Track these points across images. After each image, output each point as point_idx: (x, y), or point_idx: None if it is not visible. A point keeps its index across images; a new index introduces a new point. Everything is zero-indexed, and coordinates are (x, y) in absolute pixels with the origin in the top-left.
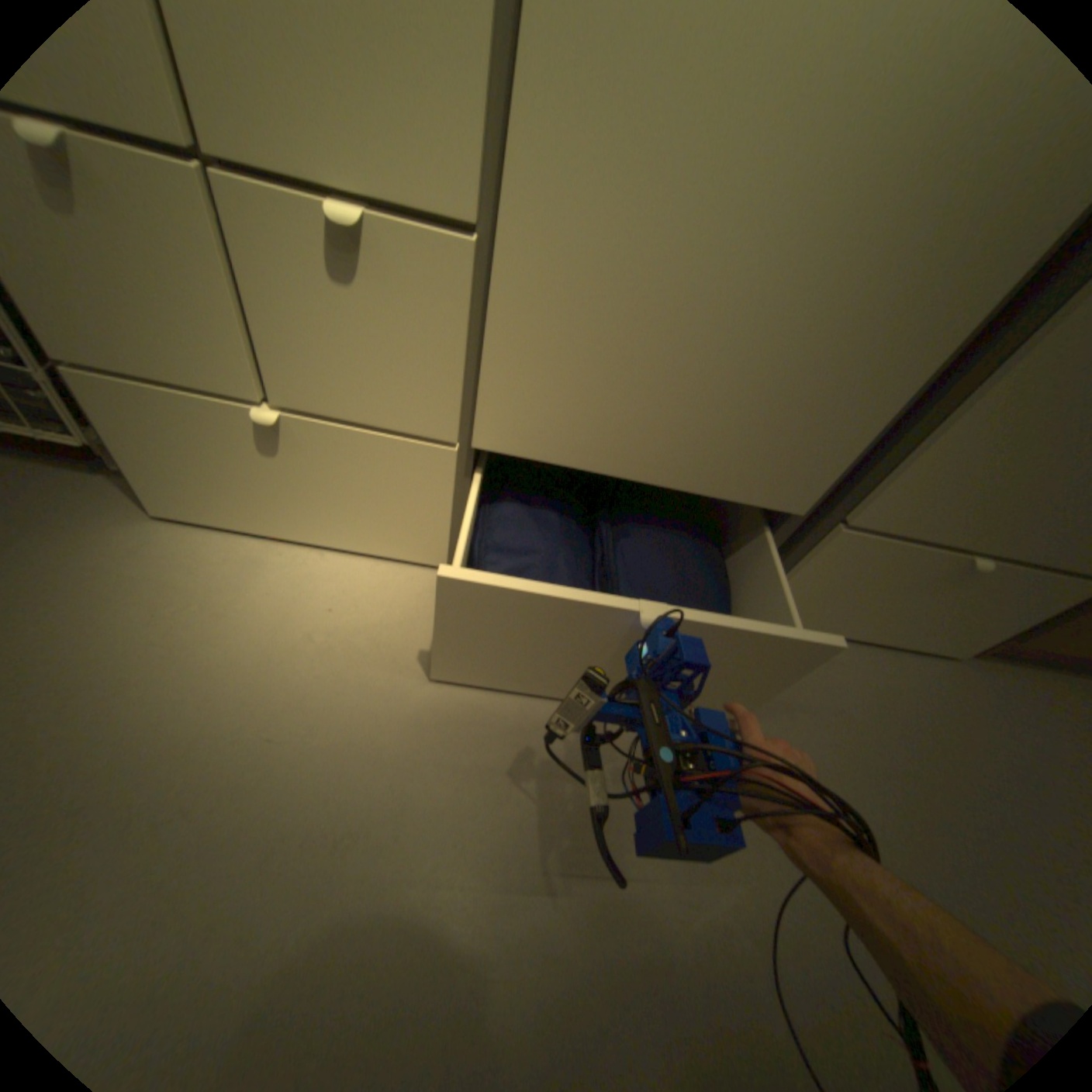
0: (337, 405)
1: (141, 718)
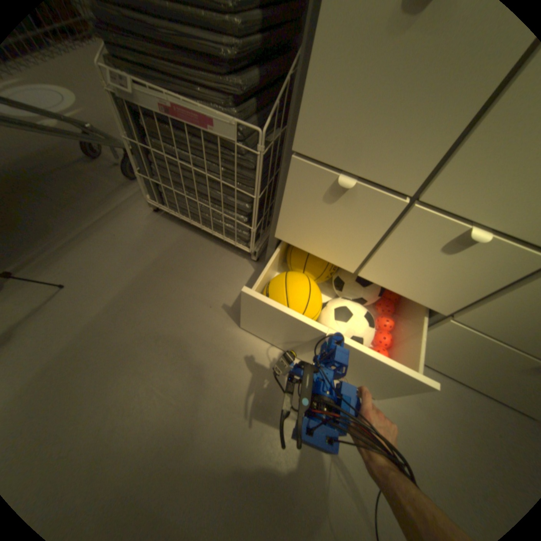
0: (392, 284)
1: (264, 385)
